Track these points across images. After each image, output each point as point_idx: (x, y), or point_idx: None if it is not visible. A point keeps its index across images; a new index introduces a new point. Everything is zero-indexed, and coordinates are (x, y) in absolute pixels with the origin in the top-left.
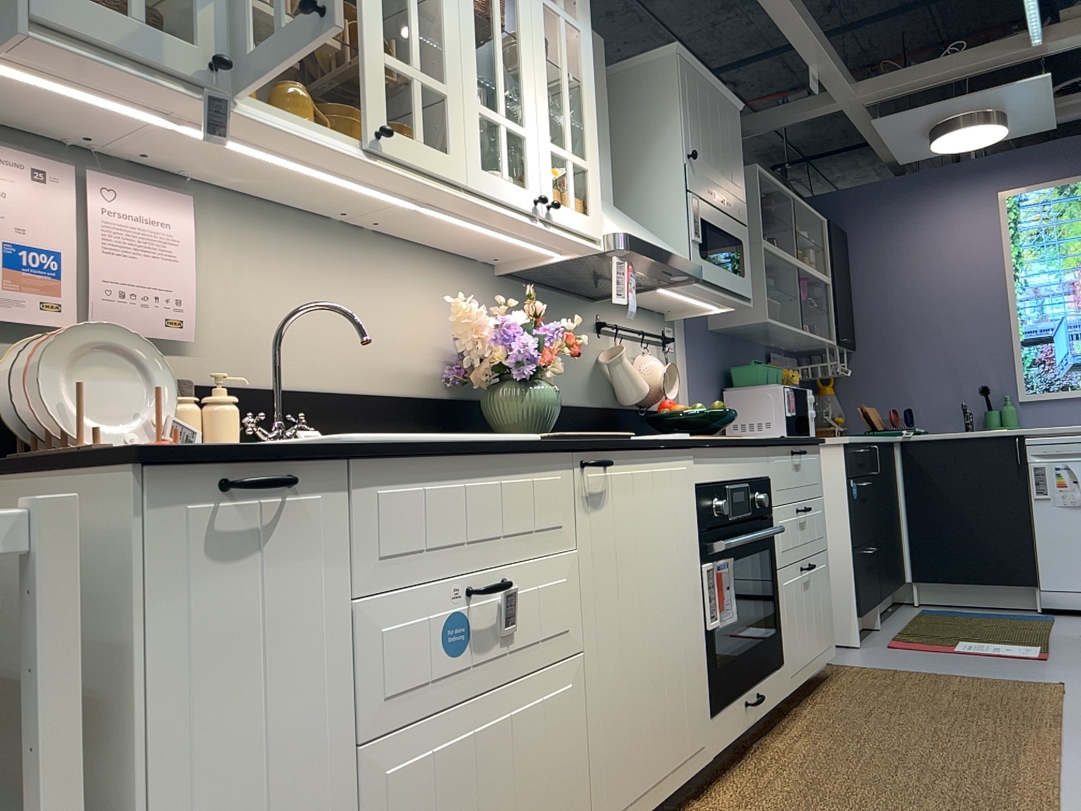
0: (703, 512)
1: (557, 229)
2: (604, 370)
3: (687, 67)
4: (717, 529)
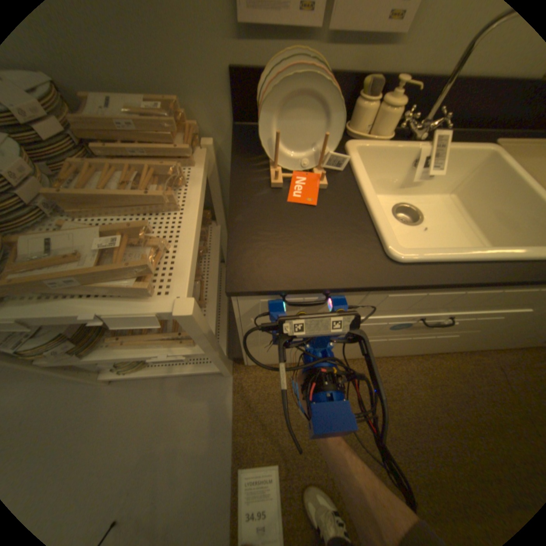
0: None
1: None
2: None
3: None
4: None
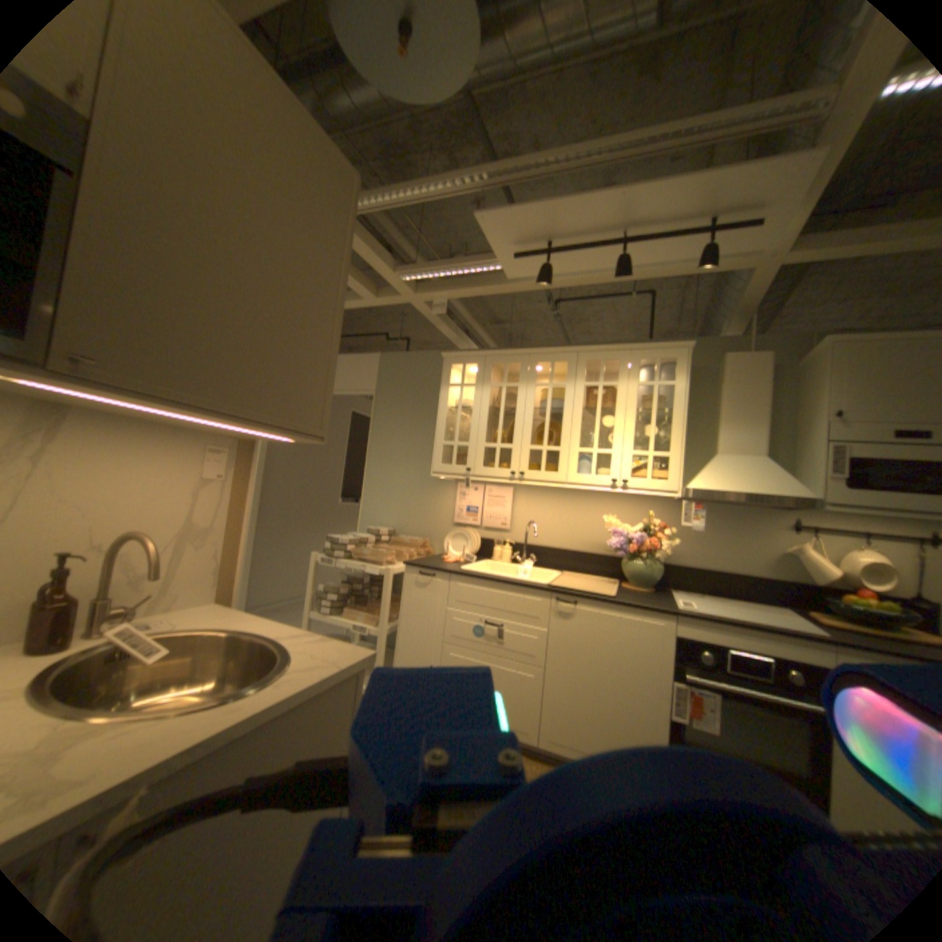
0: (683, 654)
1: (631, 491)
2: (799, 557)
3: (848, 345)
4: (708, 672)
